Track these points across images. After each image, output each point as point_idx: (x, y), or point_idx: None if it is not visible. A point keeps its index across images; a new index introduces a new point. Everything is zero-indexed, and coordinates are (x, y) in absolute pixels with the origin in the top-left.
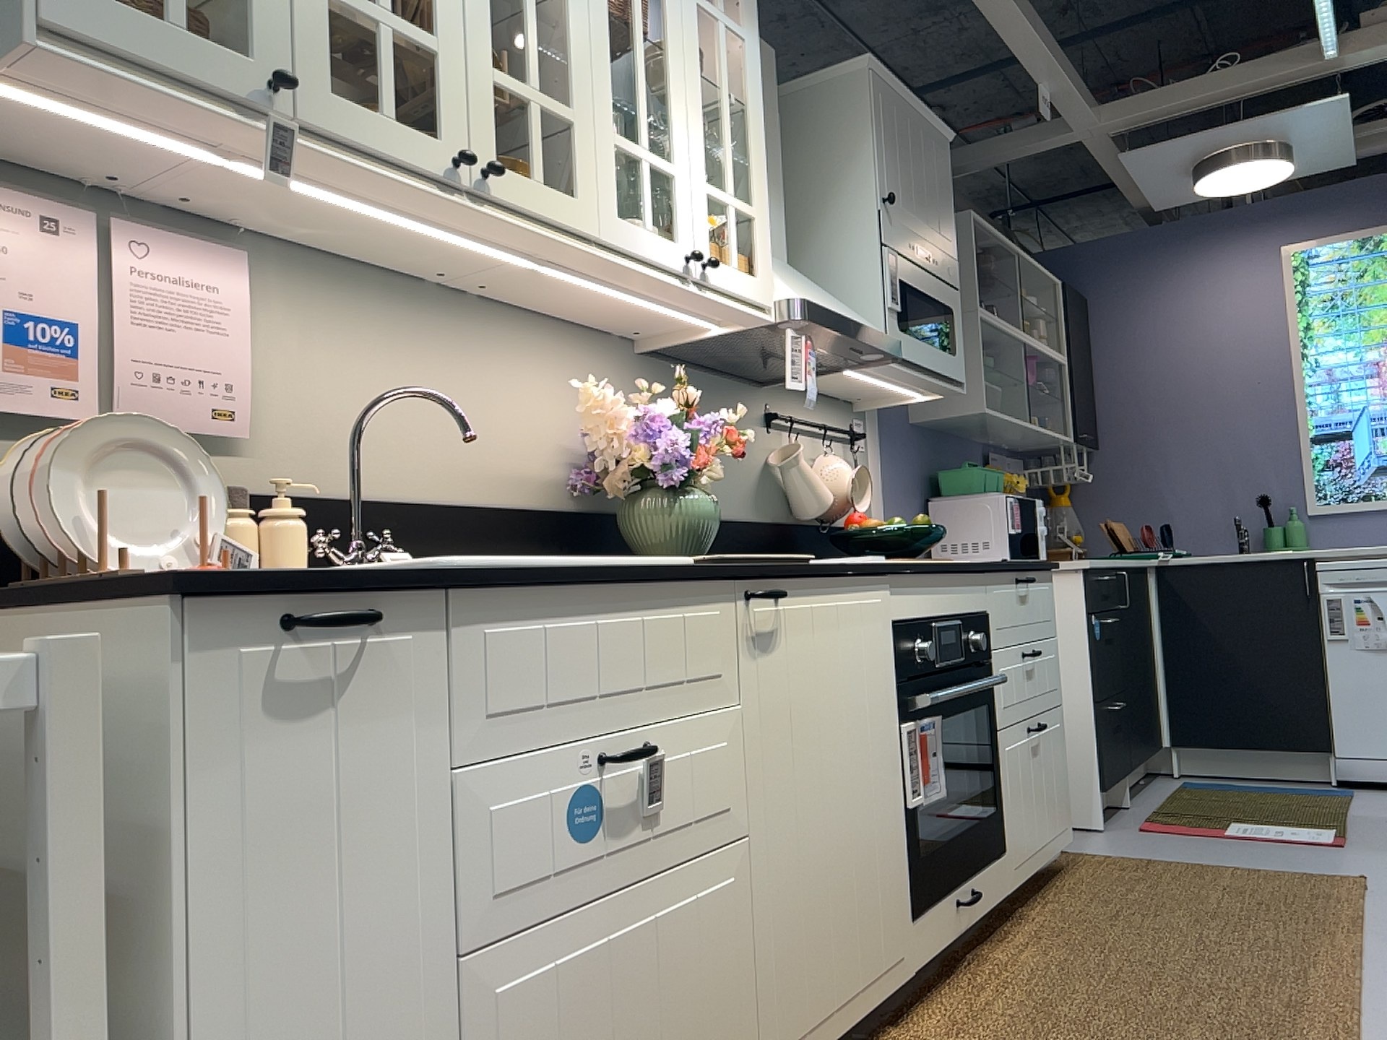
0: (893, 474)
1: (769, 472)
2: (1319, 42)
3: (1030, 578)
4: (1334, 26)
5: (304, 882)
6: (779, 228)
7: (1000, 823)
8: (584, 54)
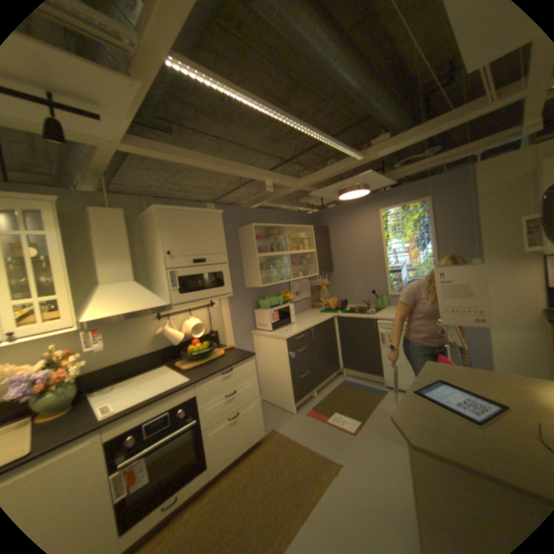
0: (234, 308)
1: (158, 334)
2: (351, 156)
3: (232, 368)
4: (351, 152)
5: None
6: (124, 272)
7: (201, 463)
8: None
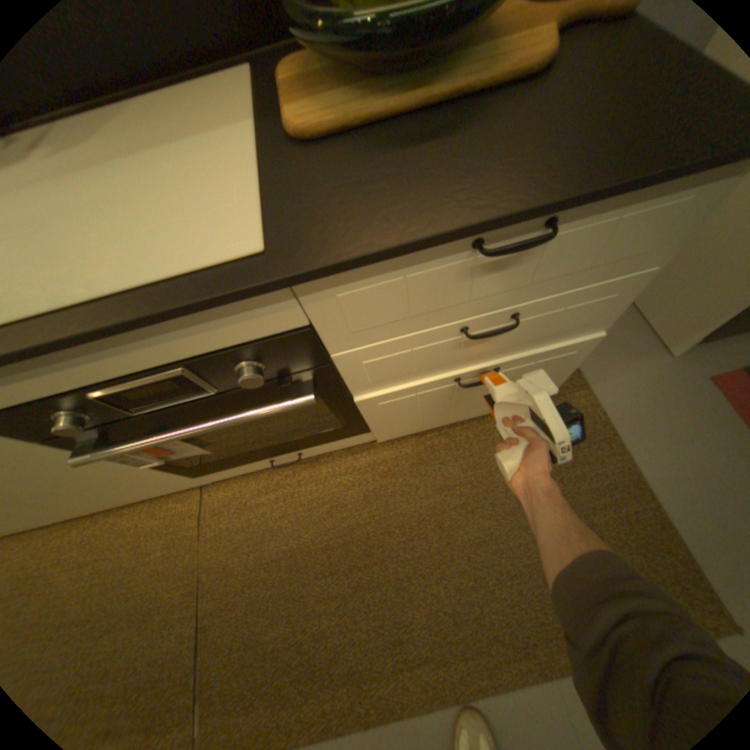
0: None
1: None
2: None
3: (558, 215)
4: None
5: None
6: None
7: (356, 427)
8: None
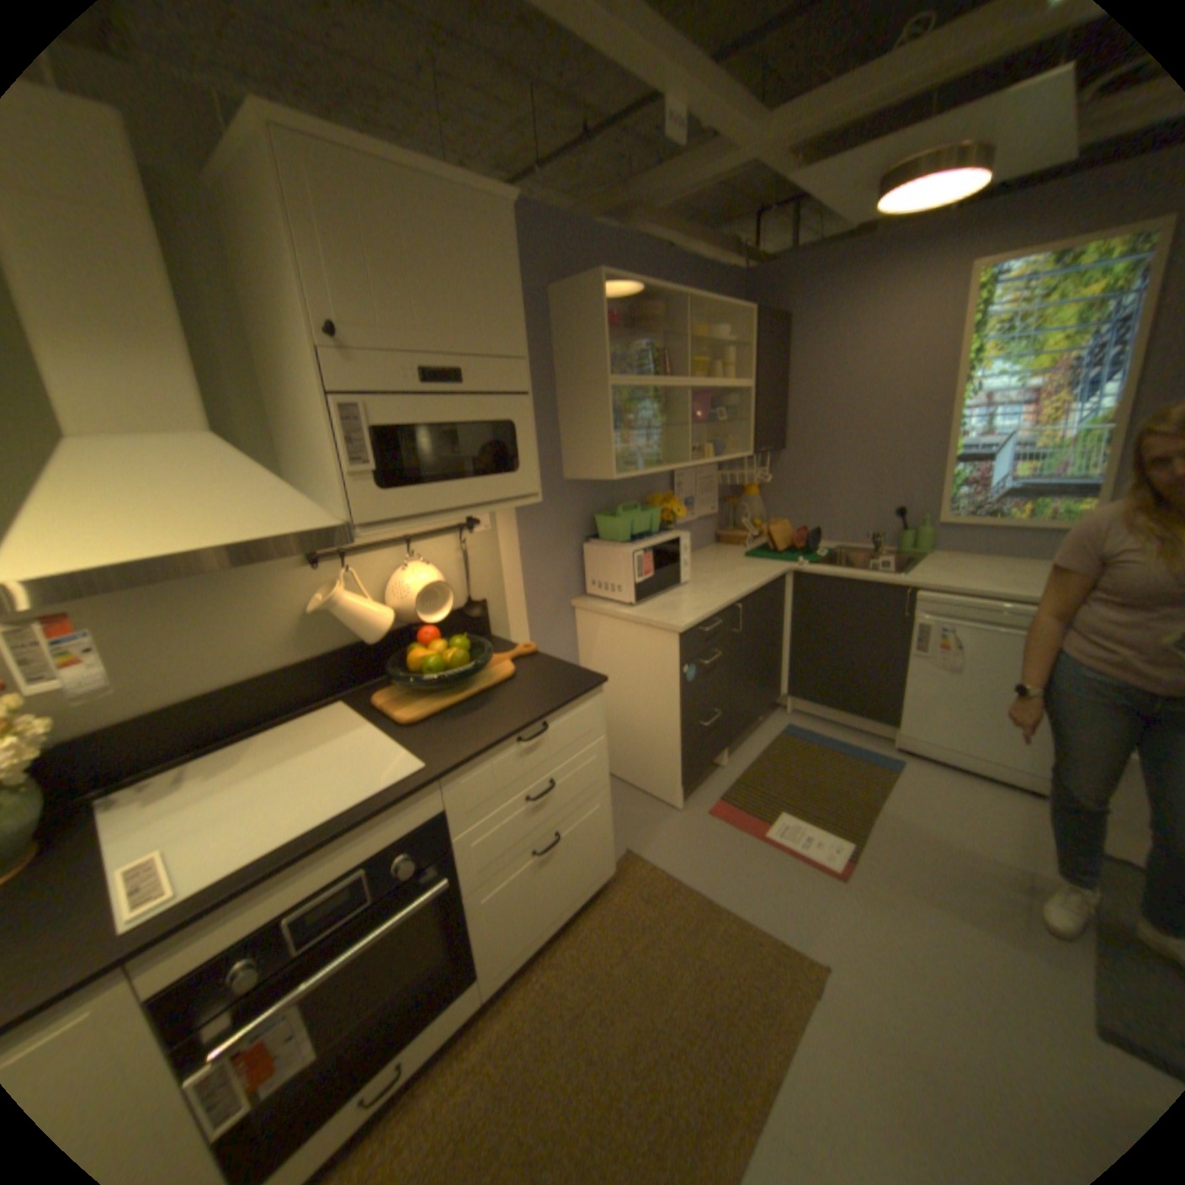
0: (531, 535)
1: (314, 608)
2: None
3: (546, 721)
4: None
5: None
6: (163, 390)
7: (462, 970)
8: None
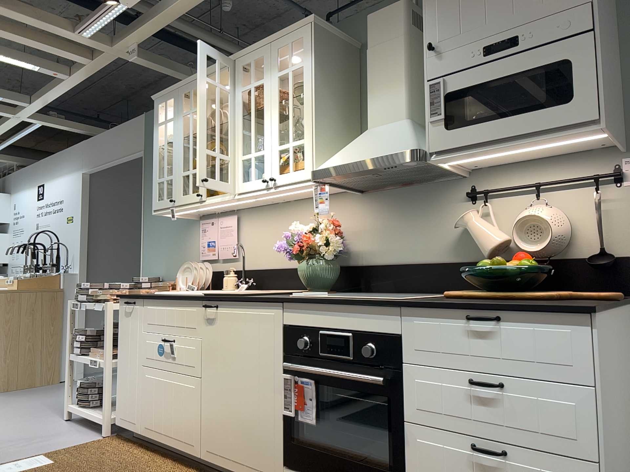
0: None
1: (468, 229)
2: None
3: (501, 316)
4: None
5: (127, 341)
6: (394, 104)
7: None
8: (232, 139)
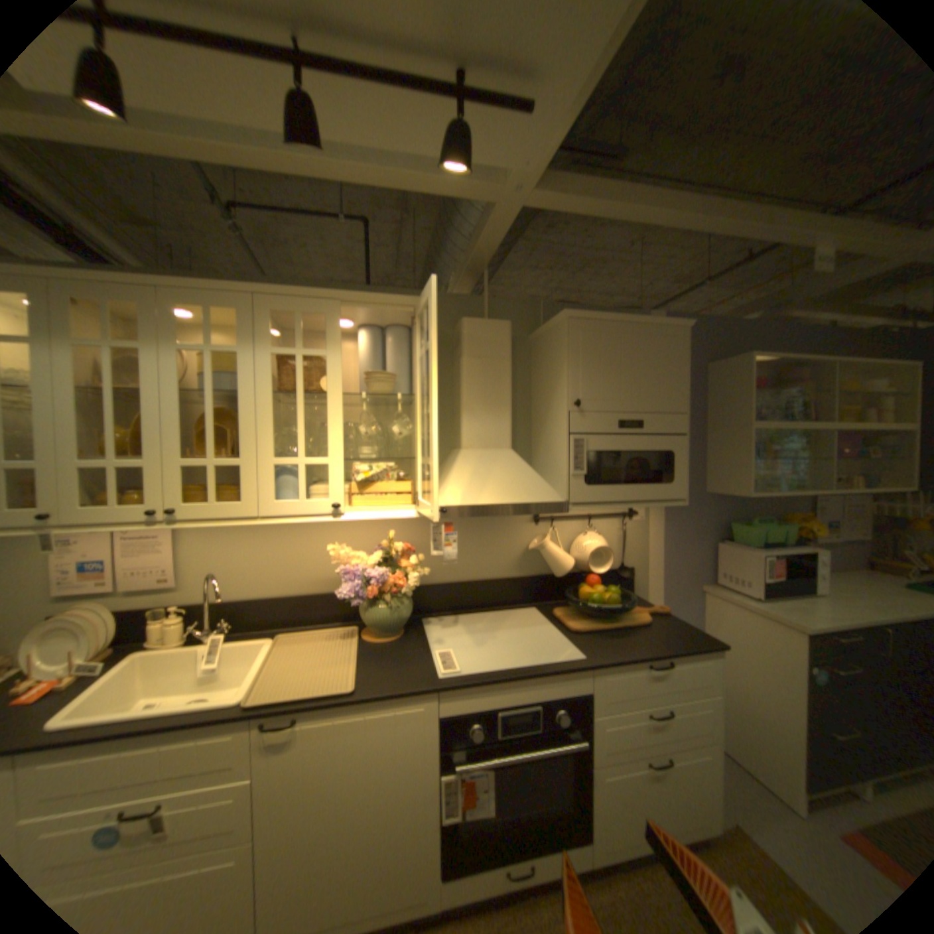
0: (675, 529)
1: (531, 548)
2: None
3: (673, 663)
4: None
5: None
6: (499, 431)
7: (585, 828)
8: (251, 427)
